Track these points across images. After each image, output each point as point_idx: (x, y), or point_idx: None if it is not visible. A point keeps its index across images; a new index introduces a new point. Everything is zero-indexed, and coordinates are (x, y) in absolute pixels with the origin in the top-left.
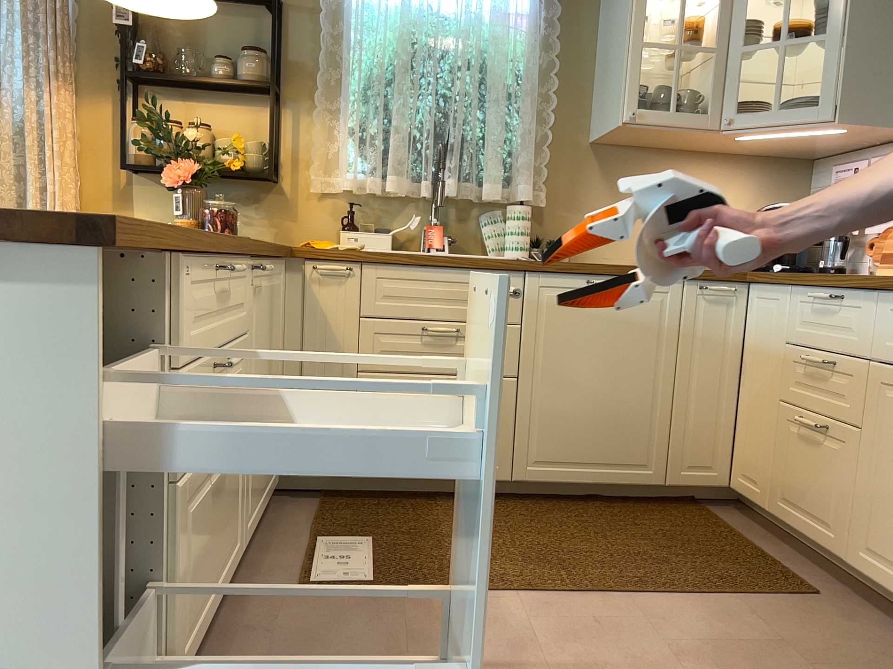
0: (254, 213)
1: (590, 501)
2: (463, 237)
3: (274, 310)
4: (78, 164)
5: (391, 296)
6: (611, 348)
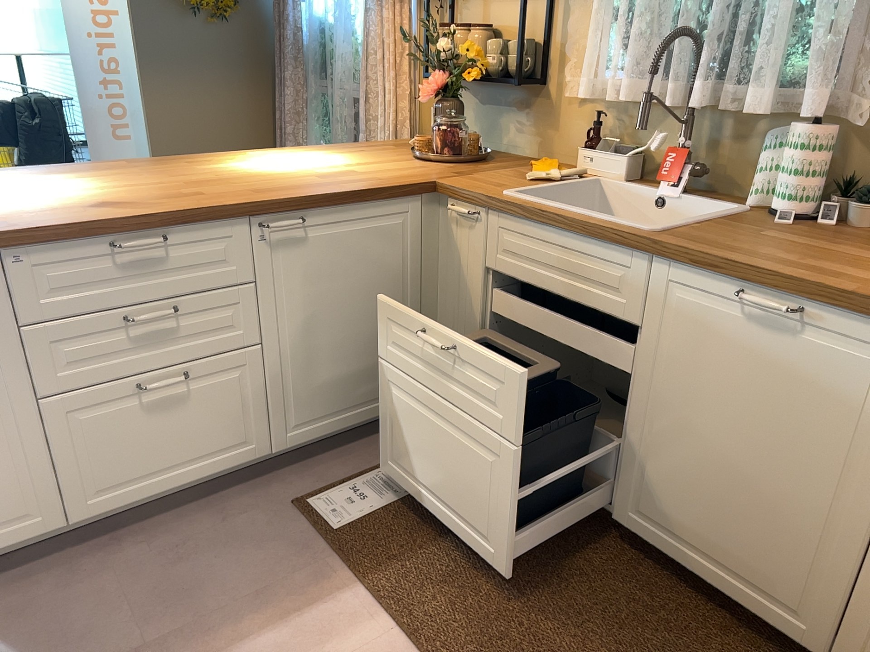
0: (523, 120)
1: (717, 603)
2: (733, 166)
3: (379, 250)
4: (407, 73)
5: (511, 251)
6: (763, 409)
